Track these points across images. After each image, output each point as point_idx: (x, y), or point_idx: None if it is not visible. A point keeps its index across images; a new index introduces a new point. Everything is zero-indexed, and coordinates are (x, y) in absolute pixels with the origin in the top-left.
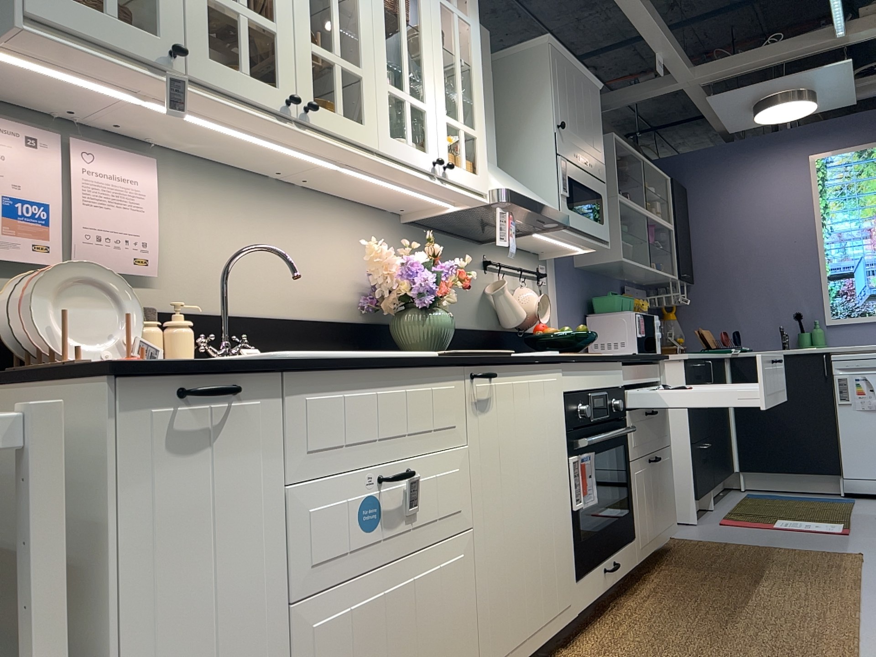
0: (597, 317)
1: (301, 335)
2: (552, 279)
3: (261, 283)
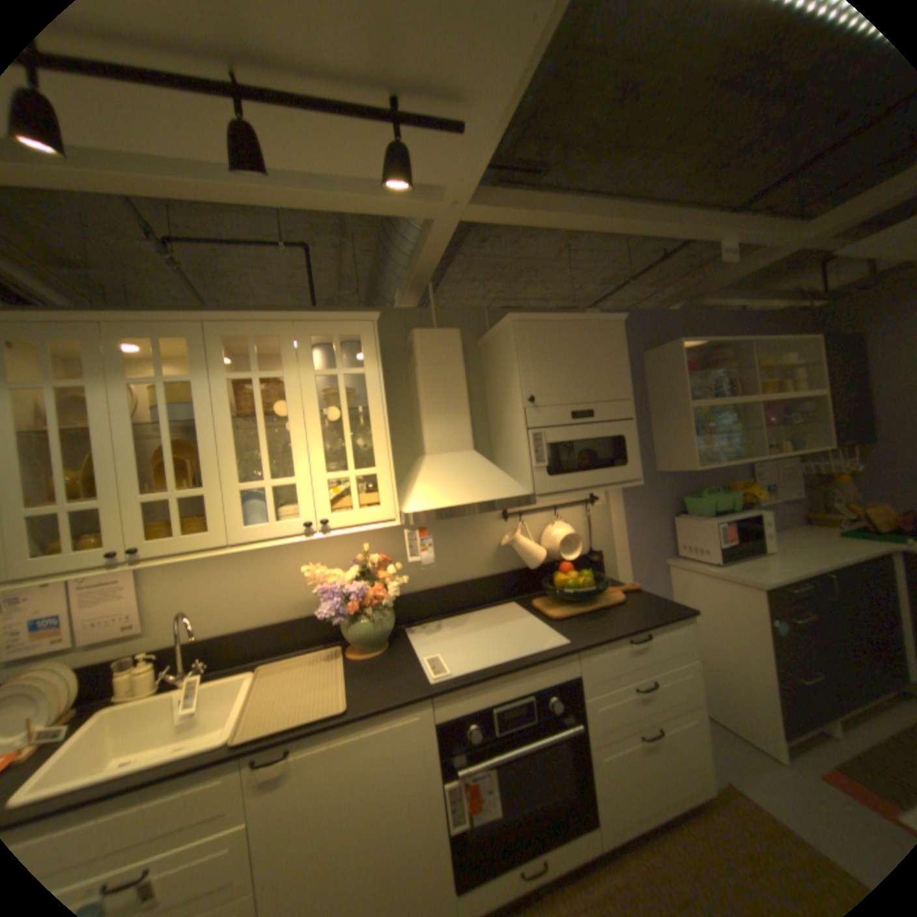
0: (684, 518)
1: (274, 634)
2: (613, 496)
3: (235, 607)
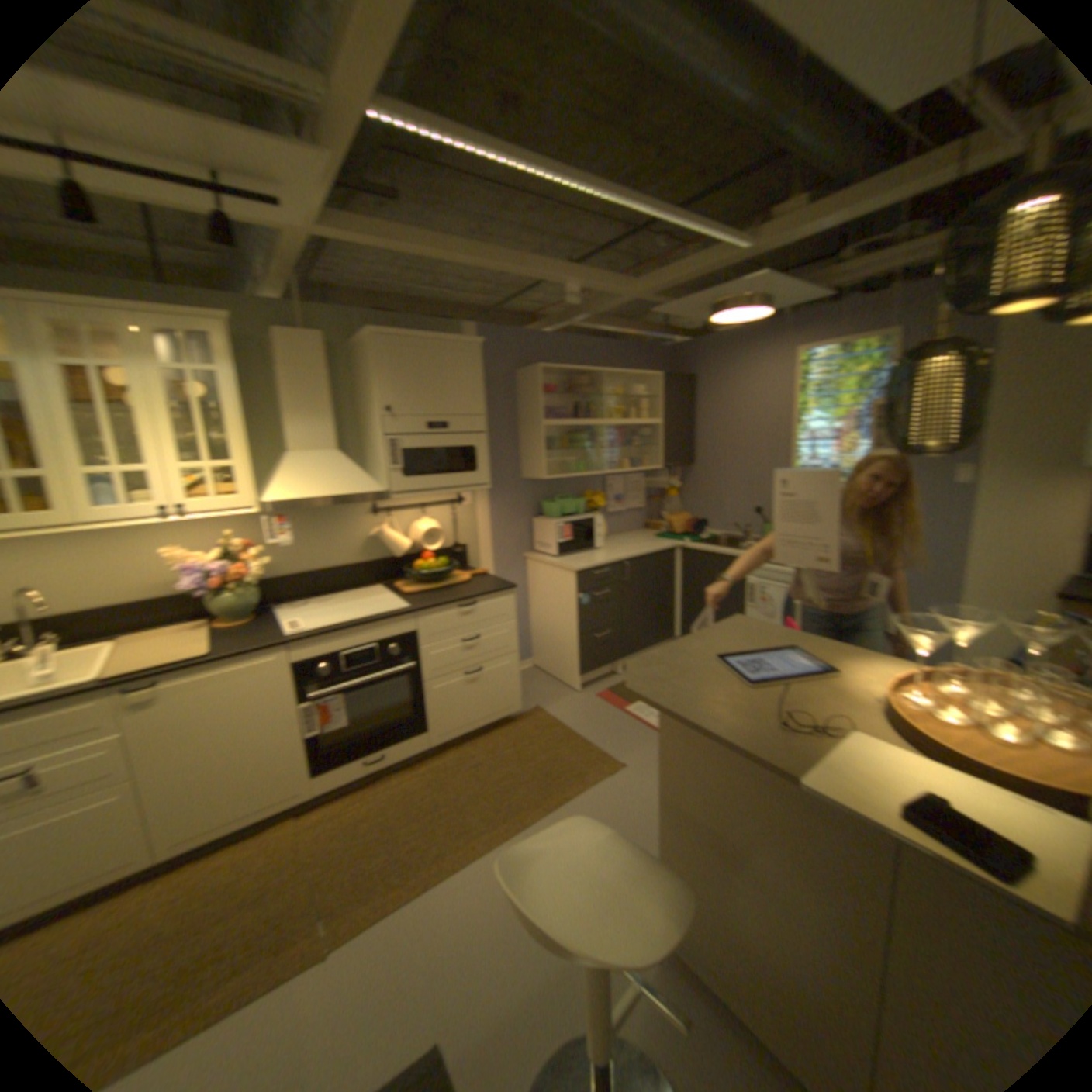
0: (538, 519)
1: (128, 613)
2: (478, 498)
3: (81, 588)
